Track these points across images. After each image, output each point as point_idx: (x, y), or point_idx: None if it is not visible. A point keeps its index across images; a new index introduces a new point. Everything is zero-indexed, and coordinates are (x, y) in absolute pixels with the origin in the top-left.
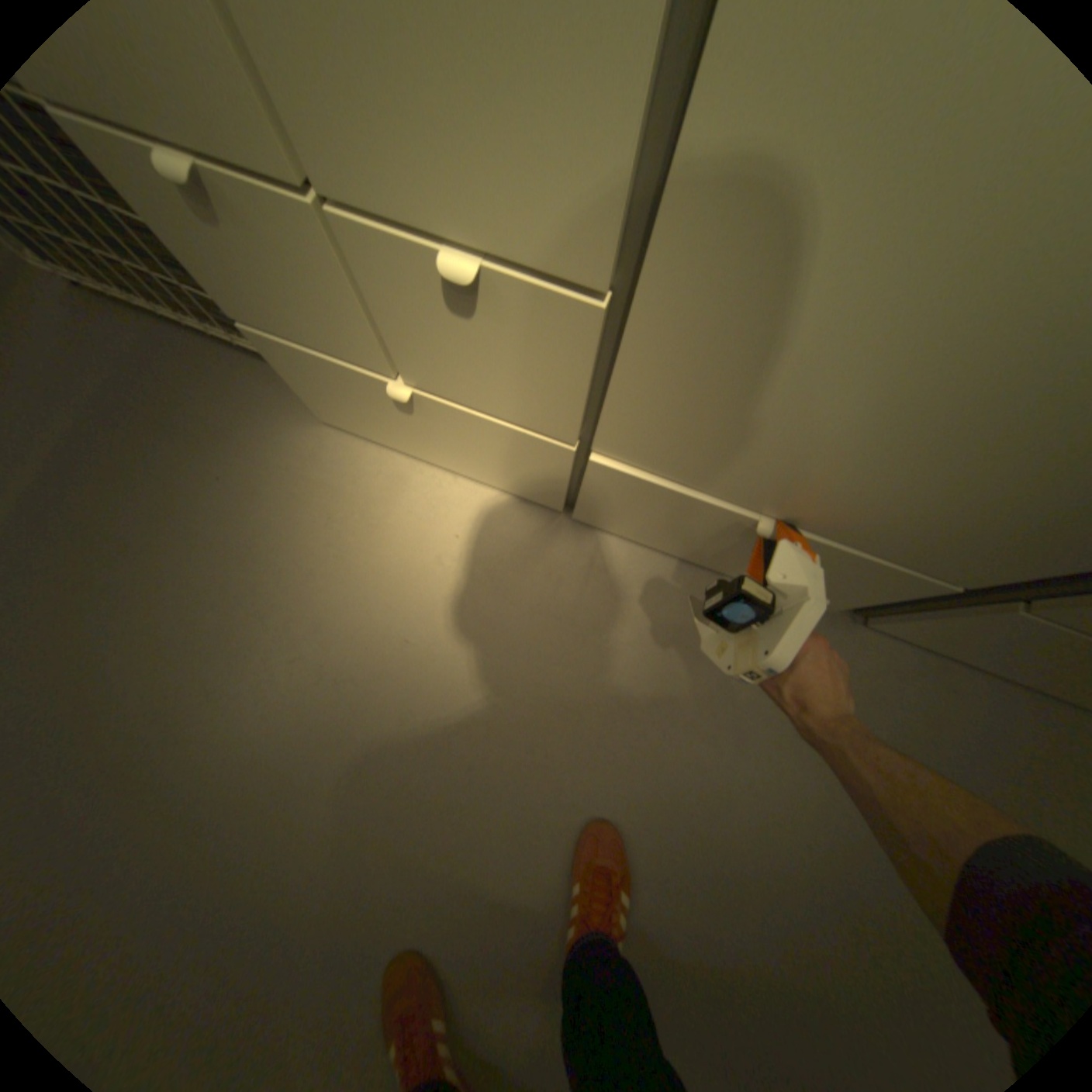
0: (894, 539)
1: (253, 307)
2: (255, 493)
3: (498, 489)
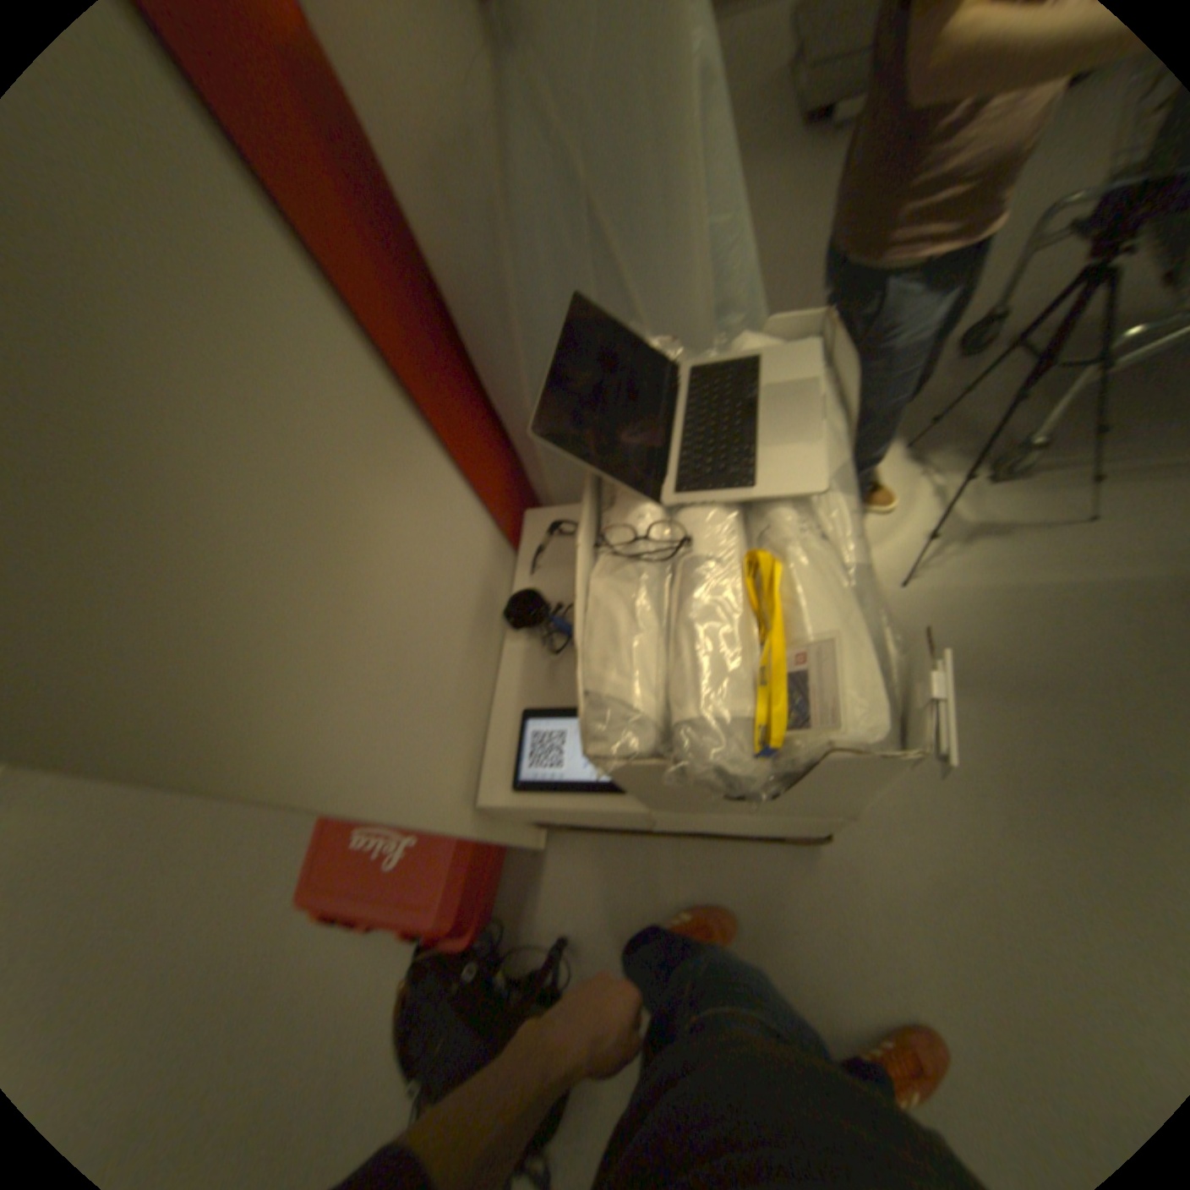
0: None
1: None
2: None
3: None
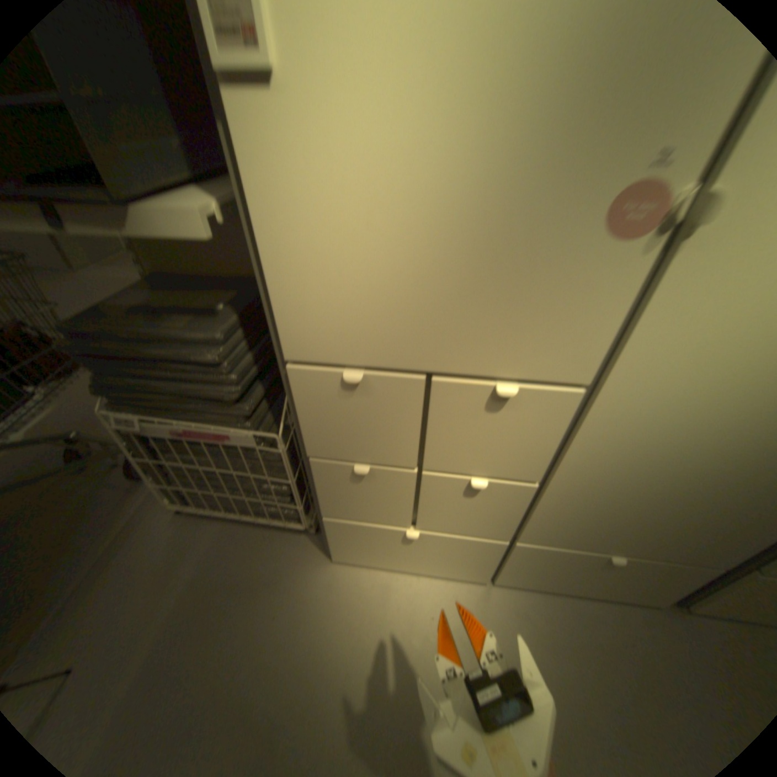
0: (680, 552)
1: (345, 507)
2: (299, 619)
3: (446, 577)
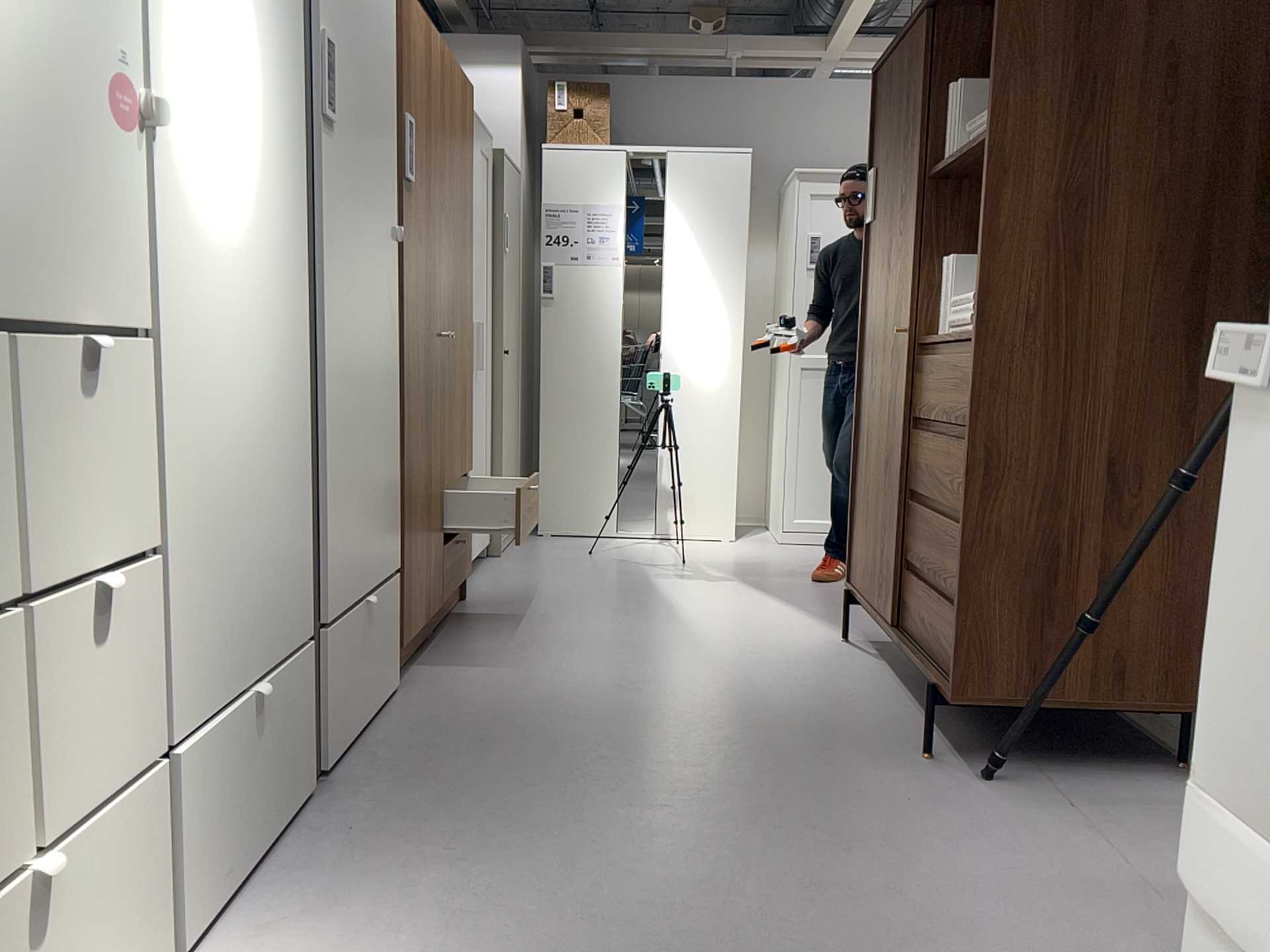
0: (277, 632)
1: None
2: None
3: None
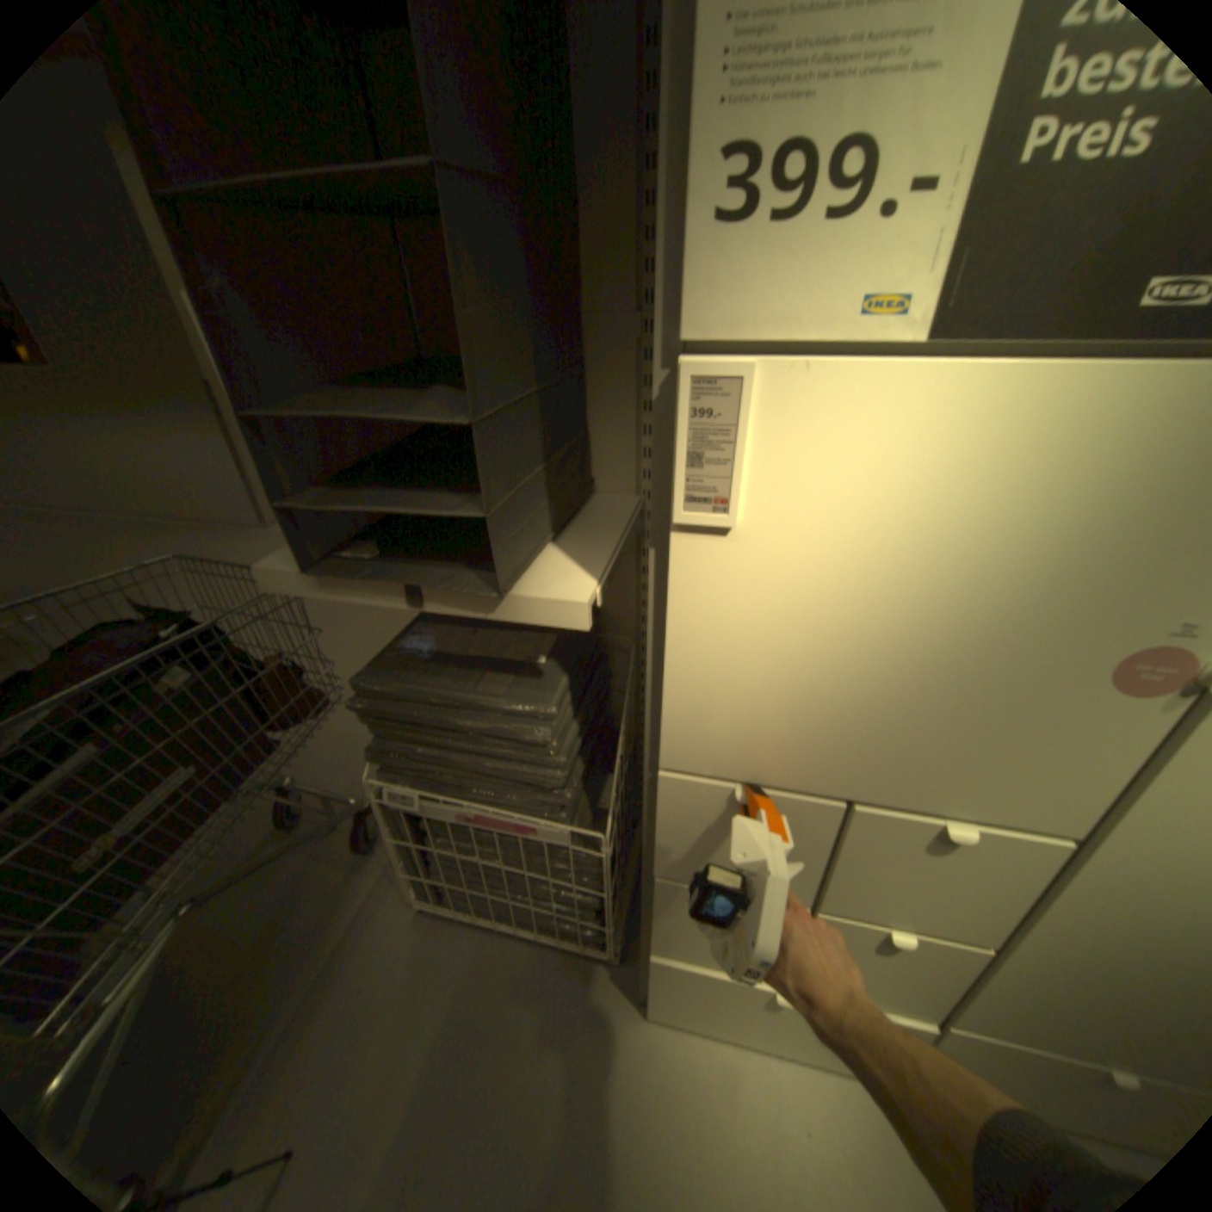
0: None
1: (688, 949)
2: (604, 1116)
3: (824, 1067)
